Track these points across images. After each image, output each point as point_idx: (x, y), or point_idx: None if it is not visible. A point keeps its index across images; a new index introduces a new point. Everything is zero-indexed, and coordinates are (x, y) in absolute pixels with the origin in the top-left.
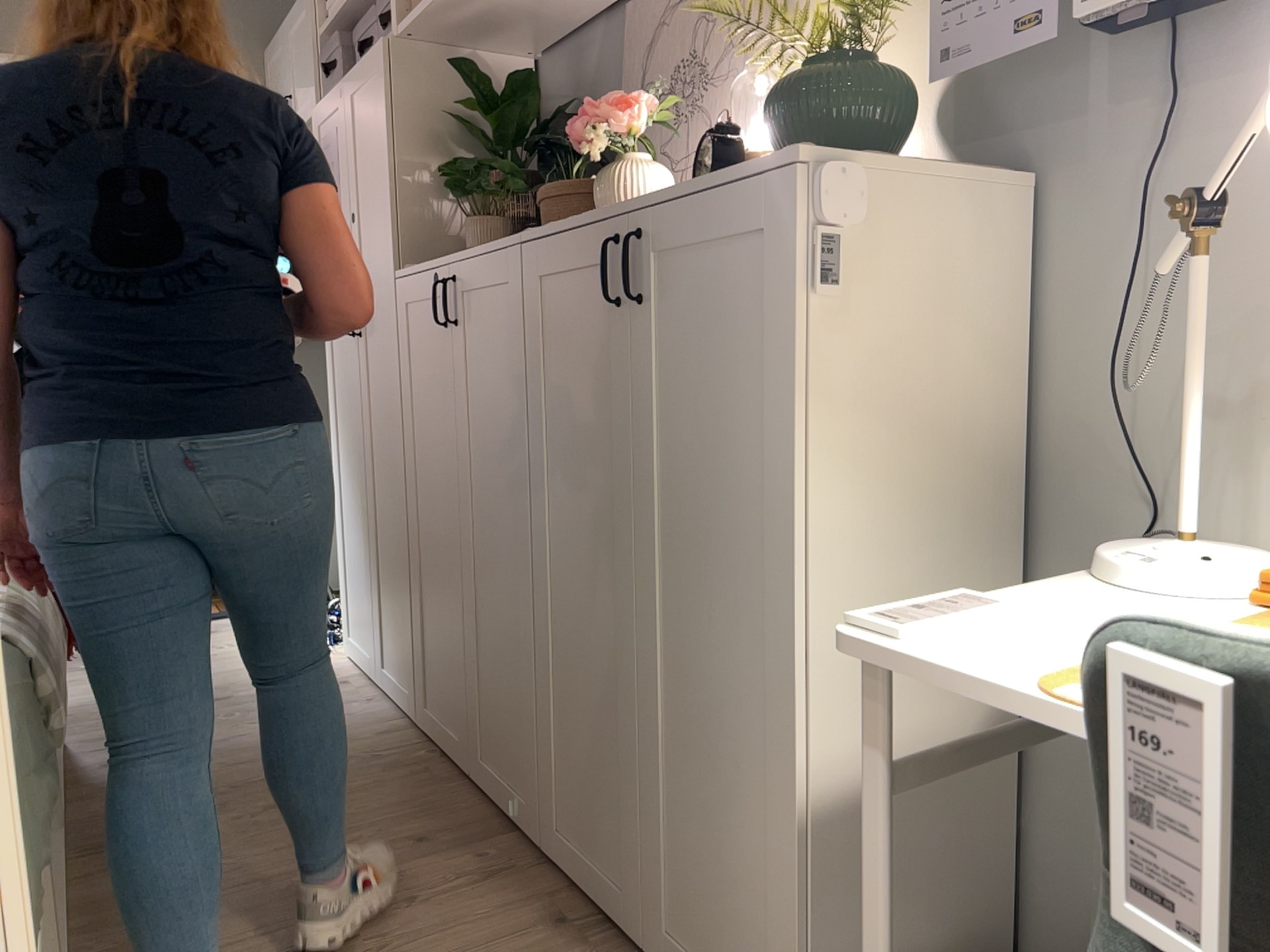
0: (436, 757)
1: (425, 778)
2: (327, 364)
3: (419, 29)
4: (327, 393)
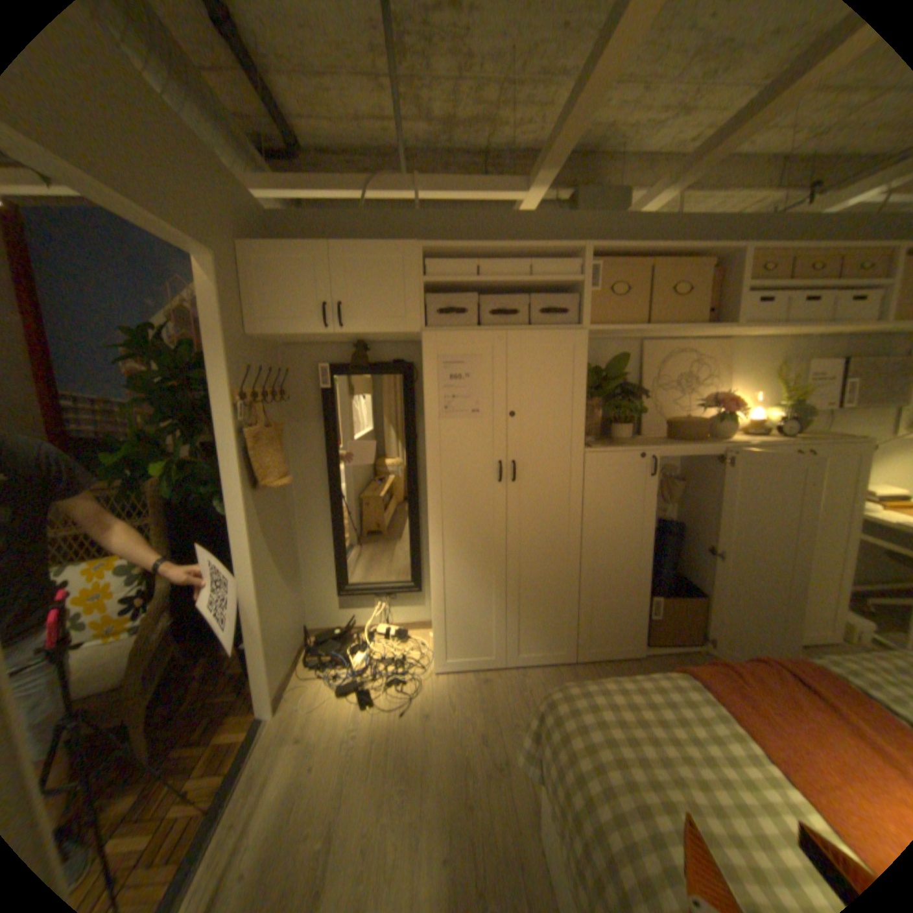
0: (612, 664)
1: (634, 671)
2: (433, 500)
3: (596, 332)
4: (430, 519)
